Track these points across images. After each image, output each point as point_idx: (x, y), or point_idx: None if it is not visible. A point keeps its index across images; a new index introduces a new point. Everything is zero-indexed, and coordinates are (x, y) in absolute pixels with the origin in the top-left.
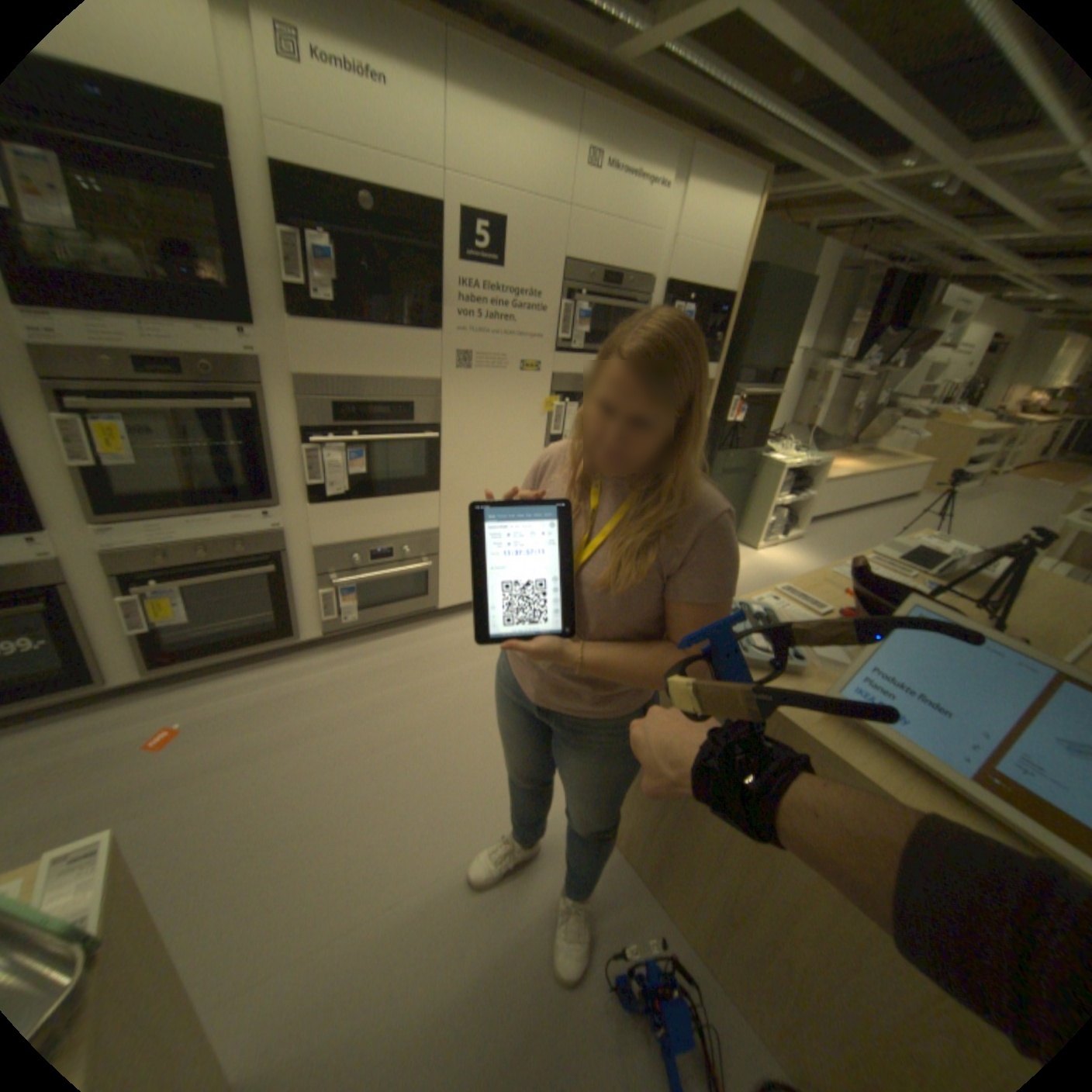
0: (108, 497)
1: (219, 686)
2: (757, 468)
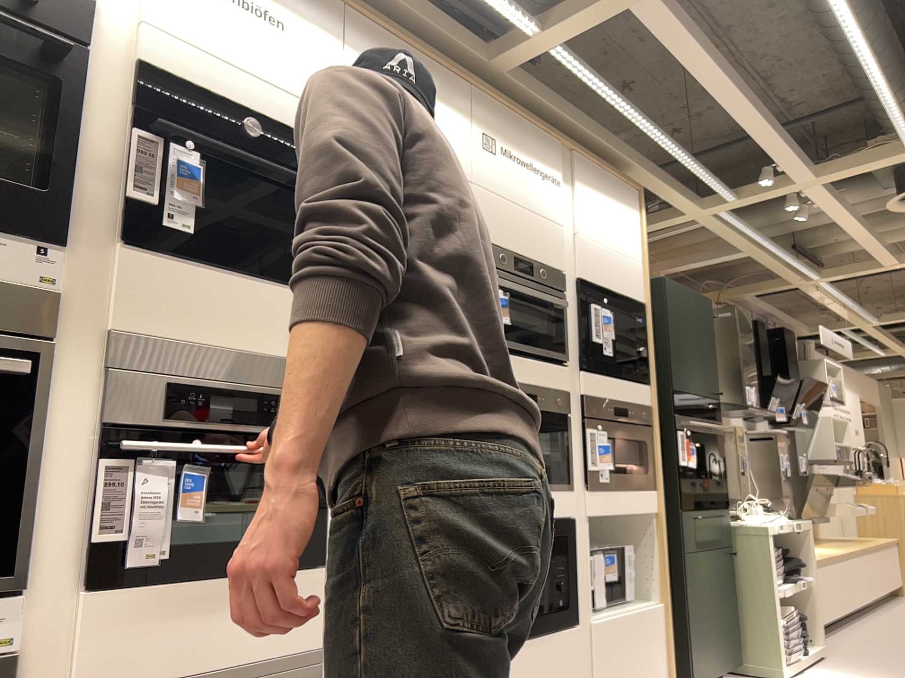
0: None
1: None
2: (730, 542)
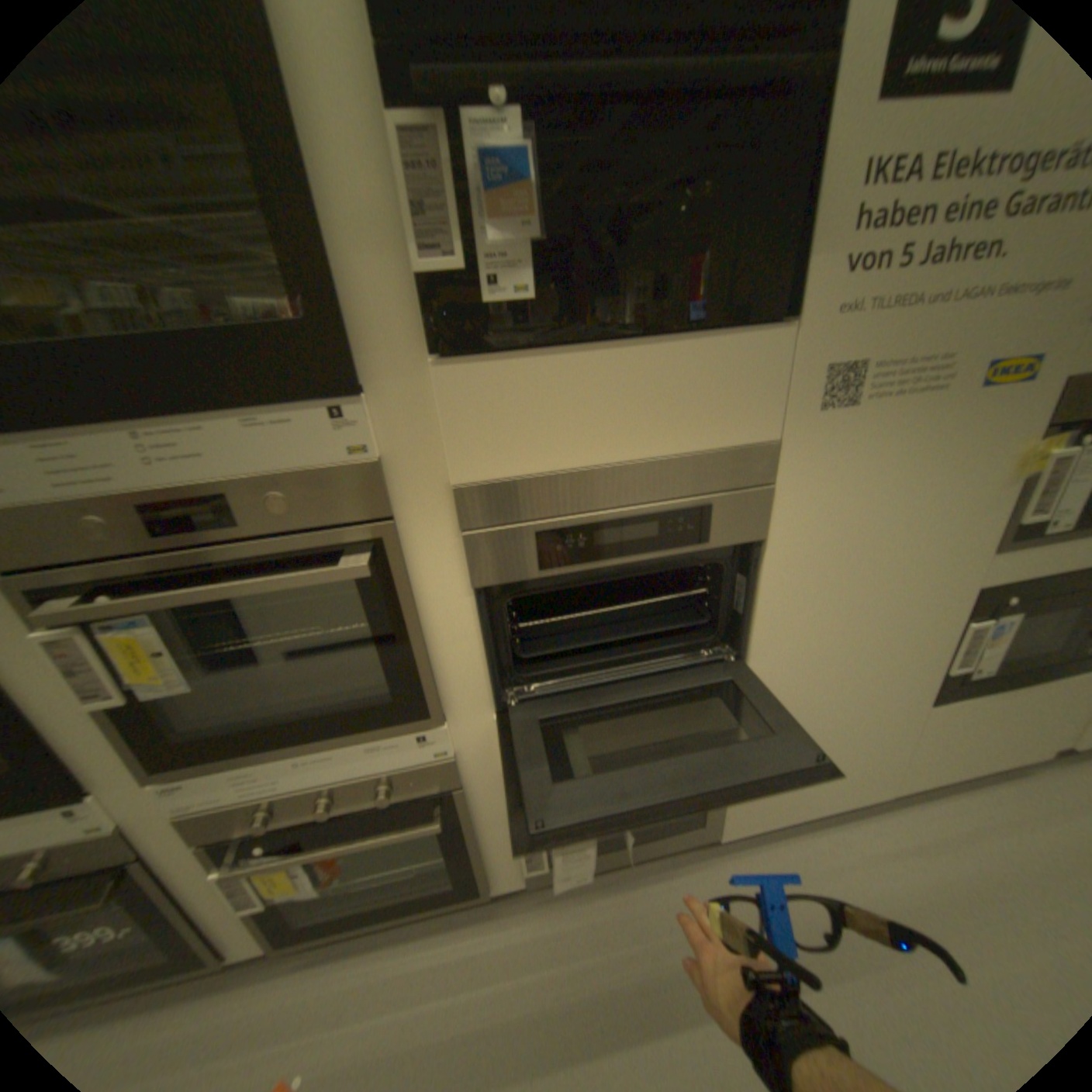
0: (159, 745)
1: (373, 969)
2: None
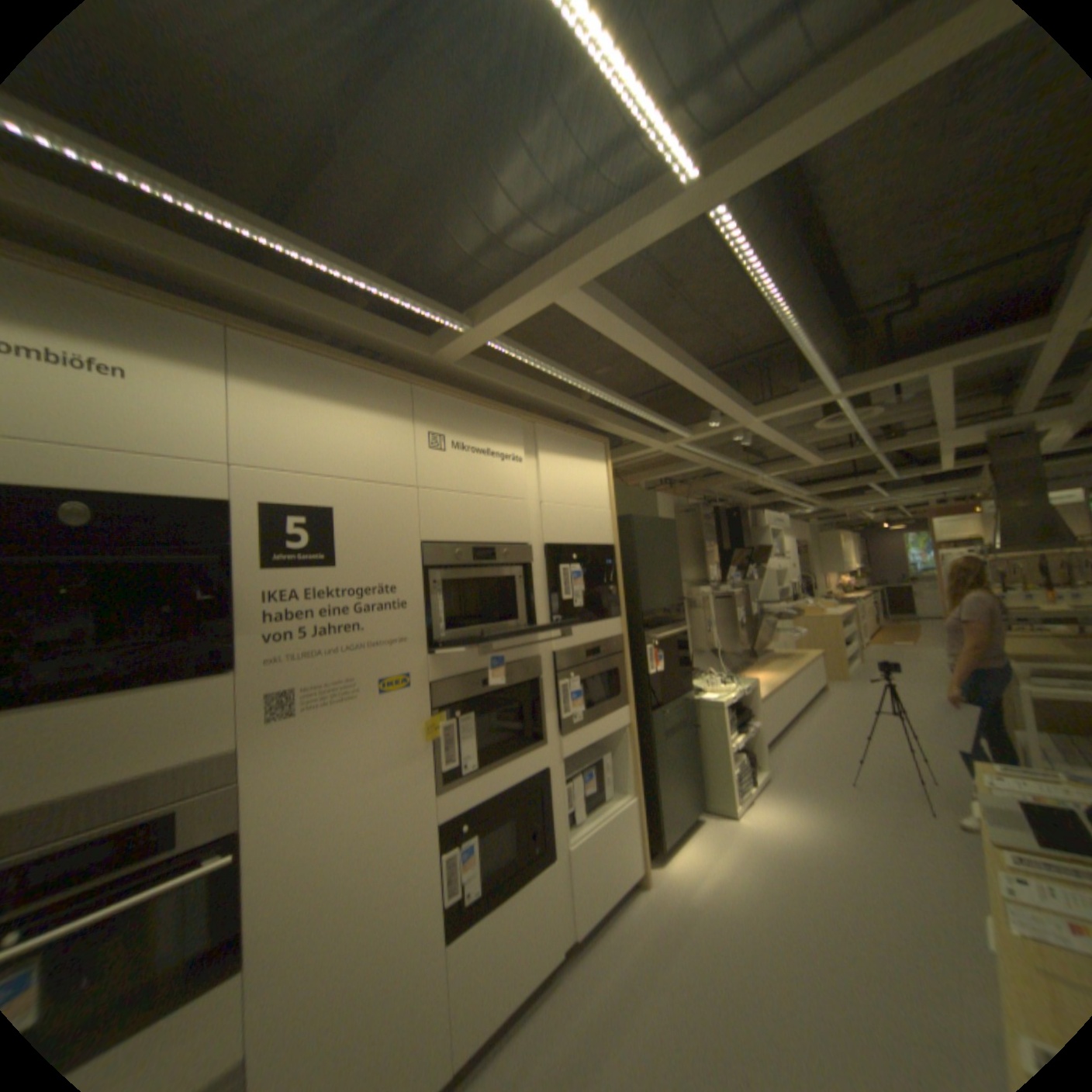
0: None
1: None
2: (696, 716)
